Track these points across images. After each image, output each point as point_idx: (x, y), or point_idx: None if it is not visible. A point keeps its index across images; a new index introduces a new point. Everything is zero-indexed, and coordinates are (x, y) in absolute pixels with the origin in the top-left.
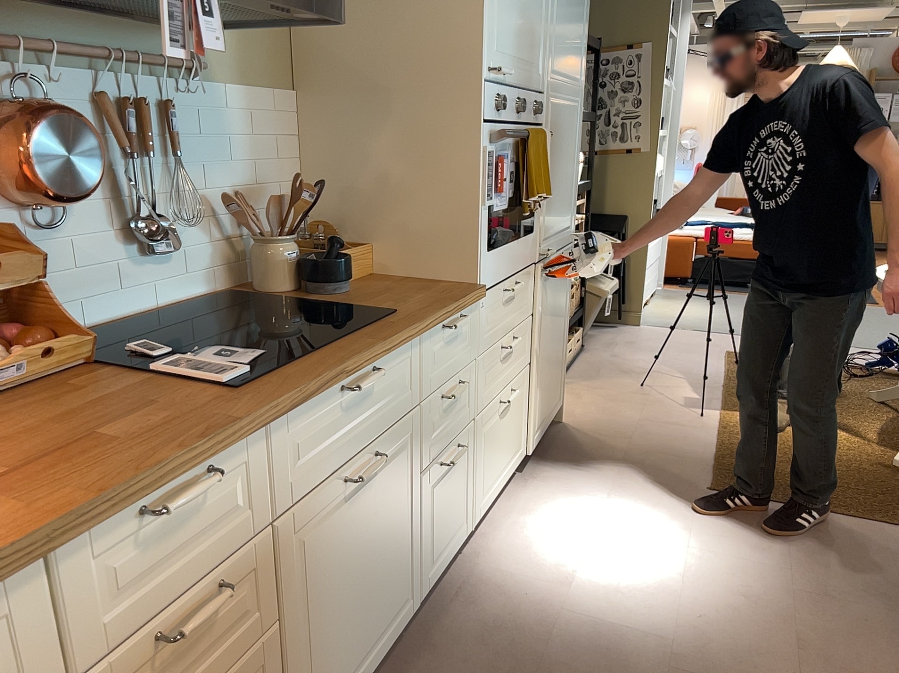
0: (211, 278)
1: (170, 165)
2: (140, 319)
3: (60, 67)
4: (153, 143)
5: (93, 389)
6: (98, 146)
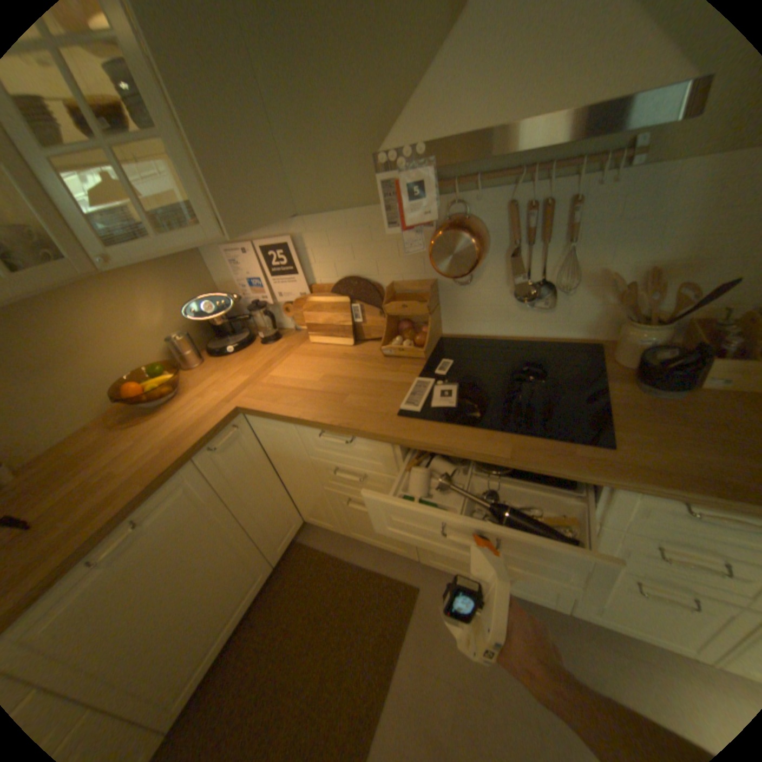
0: (593, 329)
1: (572, 245)
2: (516, 340)
3: (488, 187)
4: (555, 230)
5: (397, 374)
6: (473, 246)
